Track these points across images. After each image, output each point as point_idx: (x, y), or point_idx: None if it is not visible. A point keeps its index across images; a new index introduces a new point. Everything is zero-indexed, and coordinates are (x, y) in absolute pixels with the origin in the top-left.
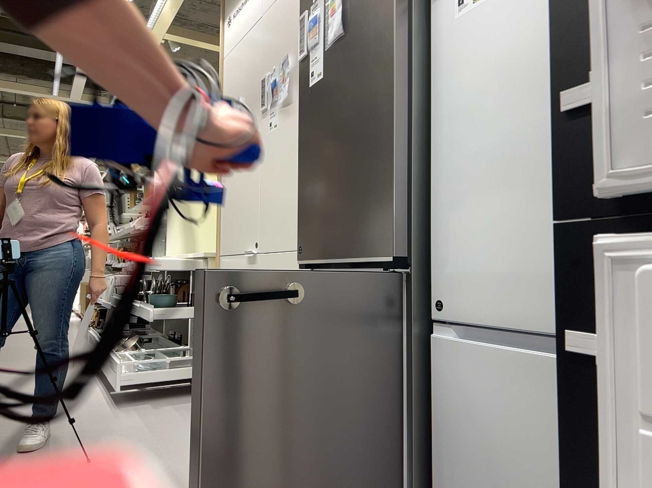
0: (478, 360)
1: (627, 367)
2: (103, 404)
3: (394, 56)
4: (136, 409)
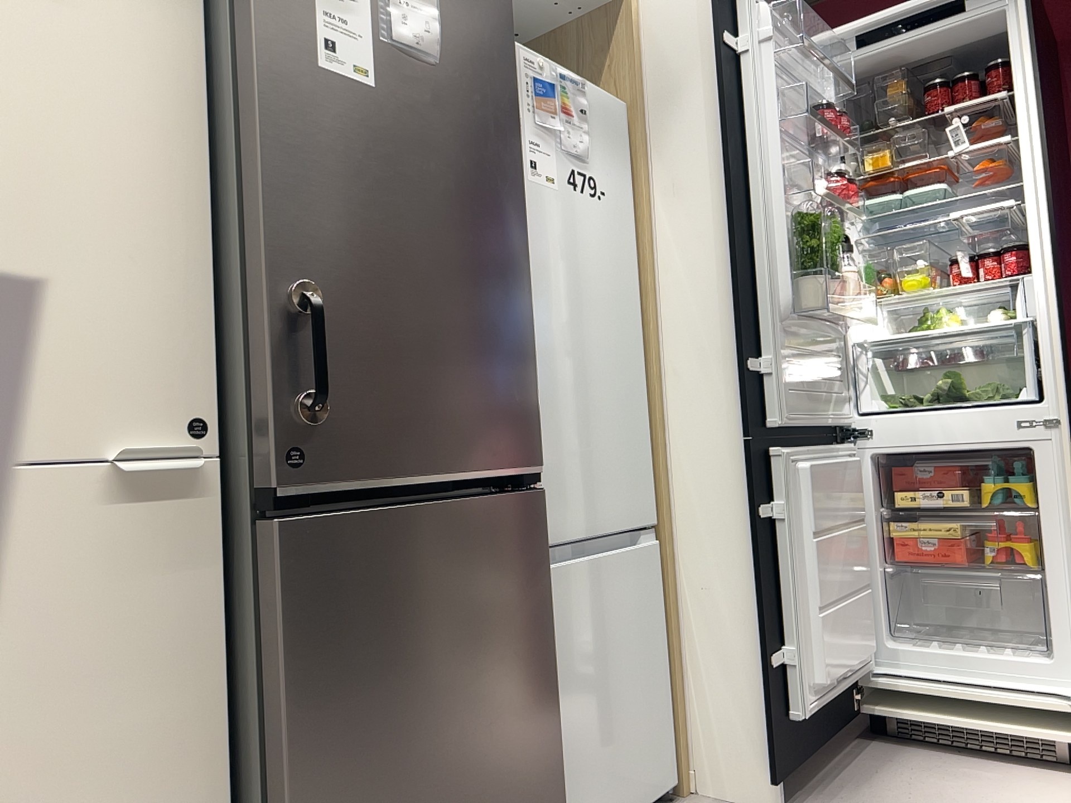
0: (572, 578)
1: (790, 510)
2: None
3: (522, 184)
4: None
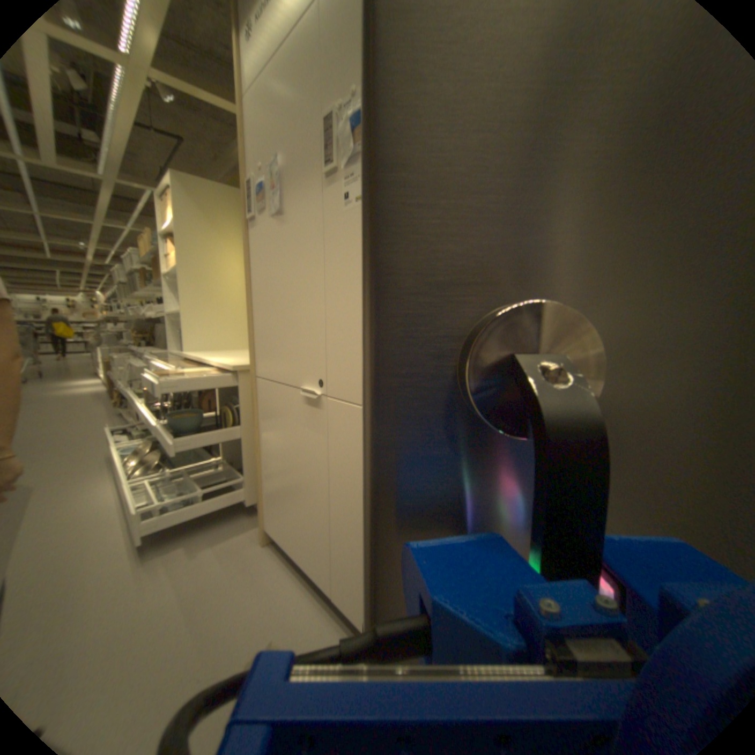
0: None
1: None
2: (120, 557)
3: None
4: (164, 564)
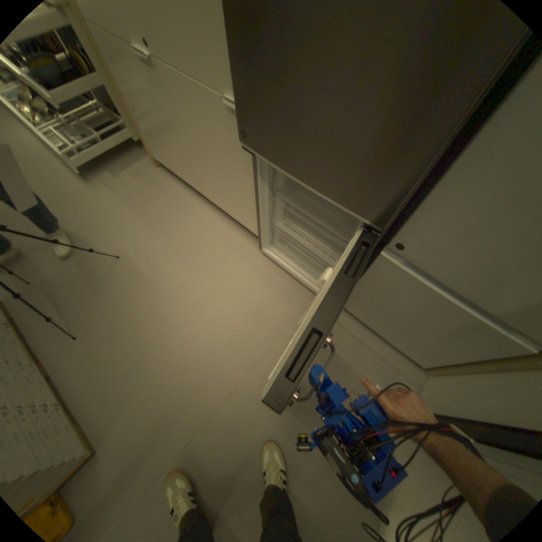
0: (414, 281)
1: None
2: (72, 179)
3: None
4: (101, 182)
